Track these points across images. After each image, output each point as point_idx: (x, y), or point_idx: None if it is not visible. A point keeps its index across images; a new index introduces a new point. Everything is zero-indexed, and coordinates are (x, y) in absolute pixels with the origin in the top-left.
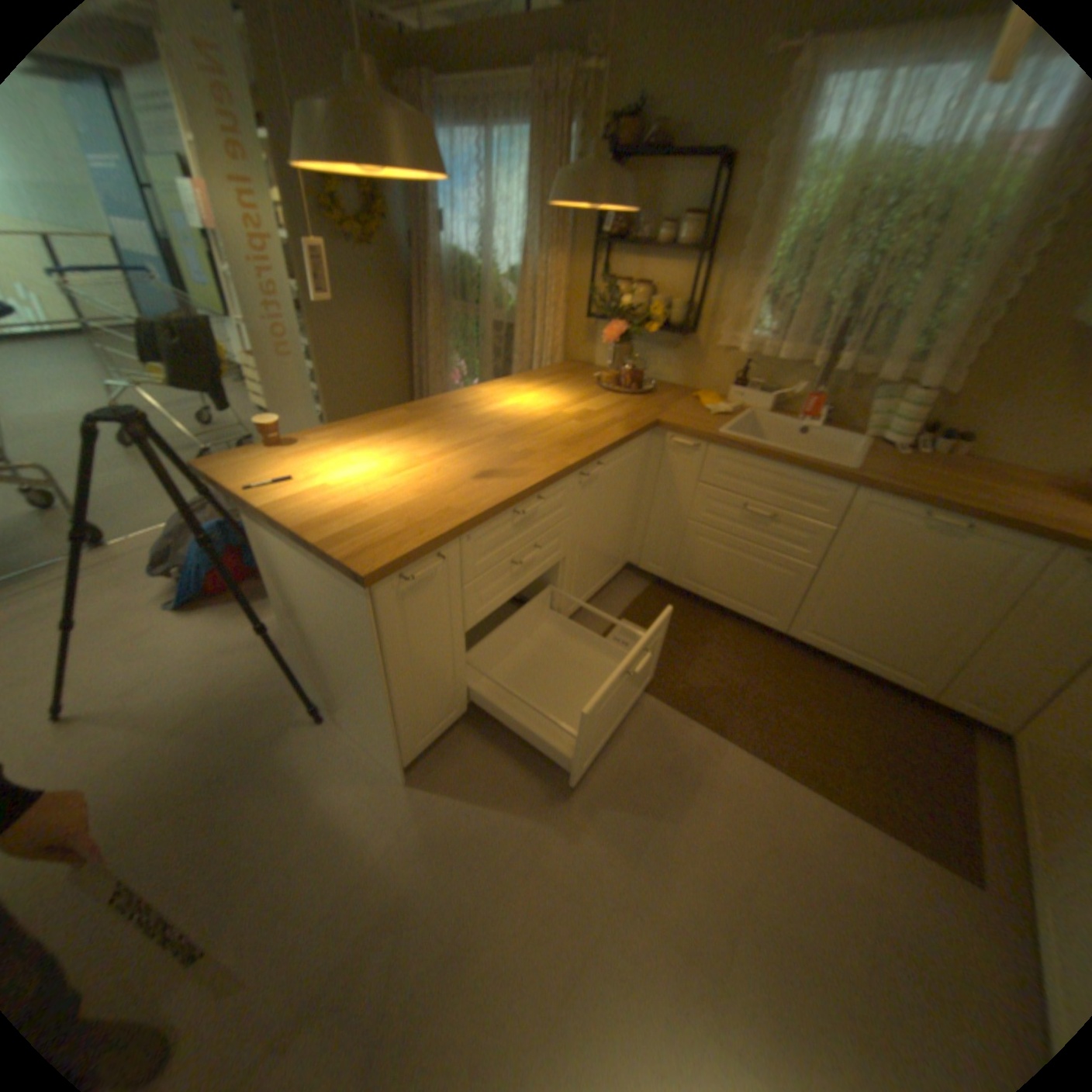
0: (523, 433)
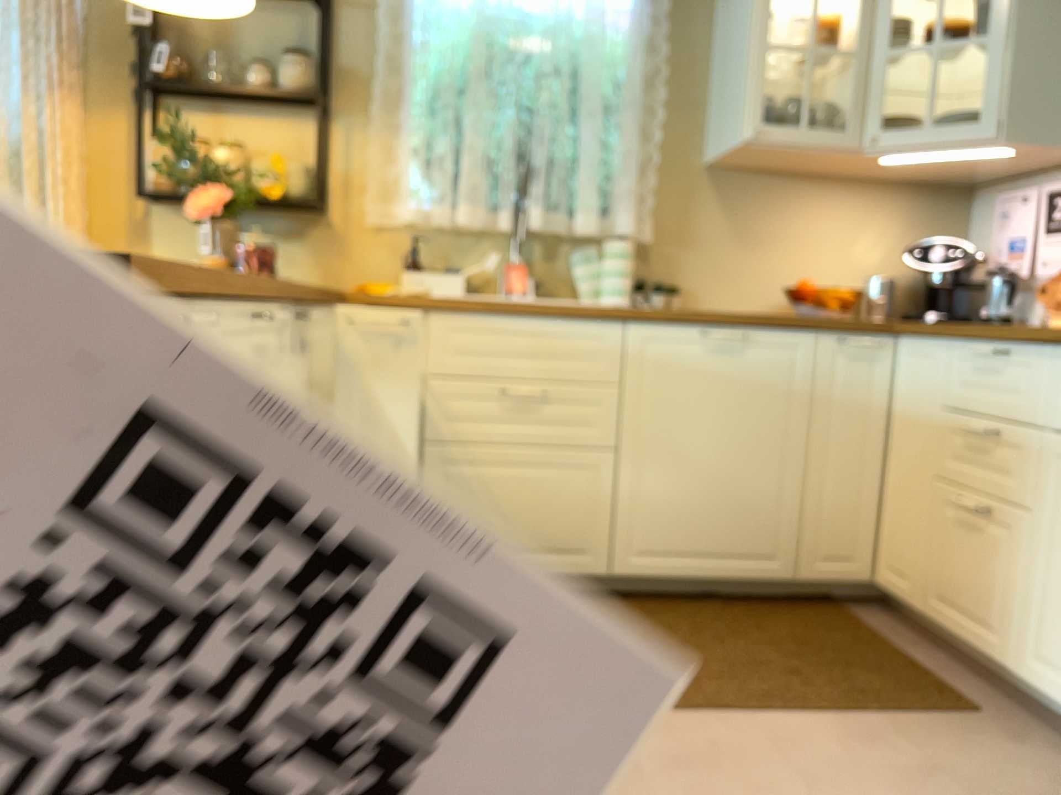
0: None
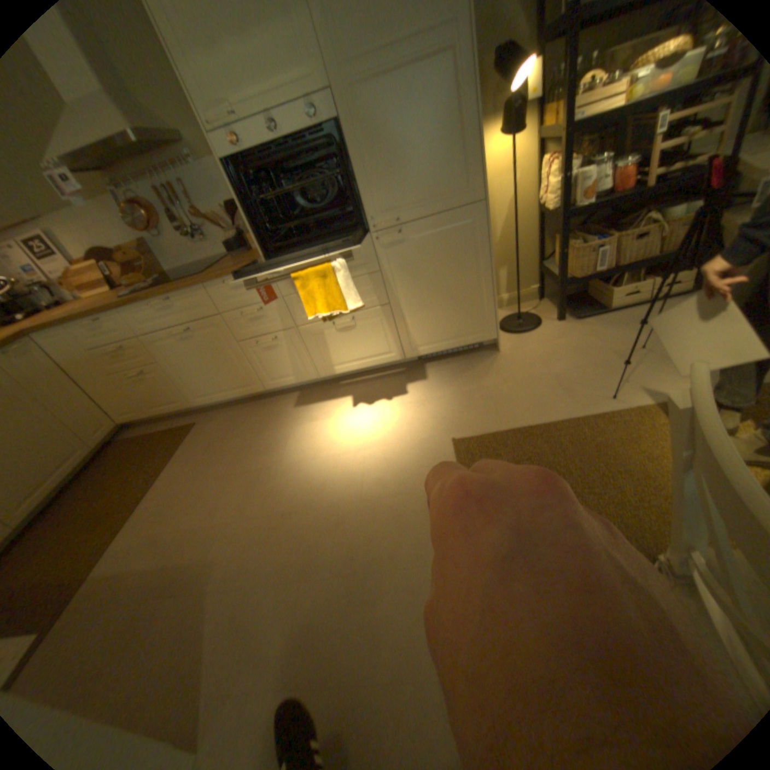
0: None
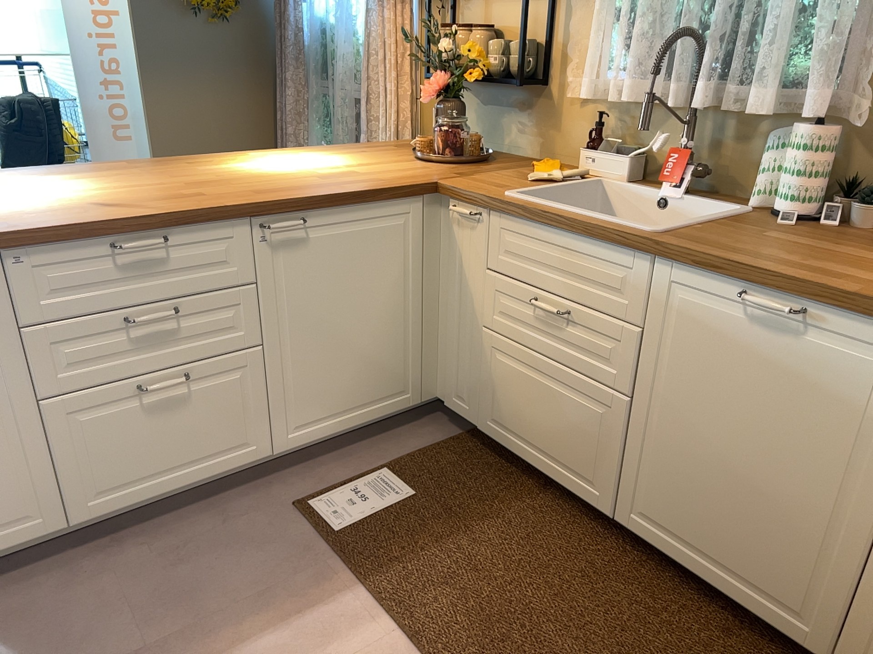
0: (226, 182)
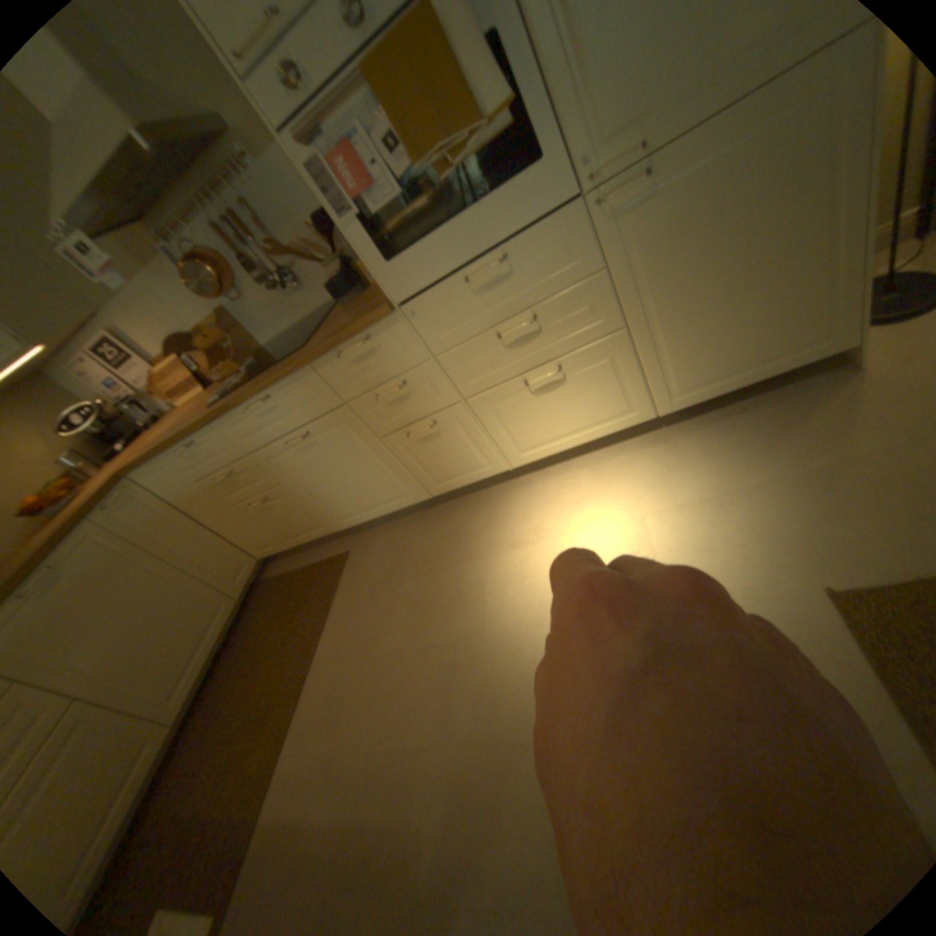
0: None
